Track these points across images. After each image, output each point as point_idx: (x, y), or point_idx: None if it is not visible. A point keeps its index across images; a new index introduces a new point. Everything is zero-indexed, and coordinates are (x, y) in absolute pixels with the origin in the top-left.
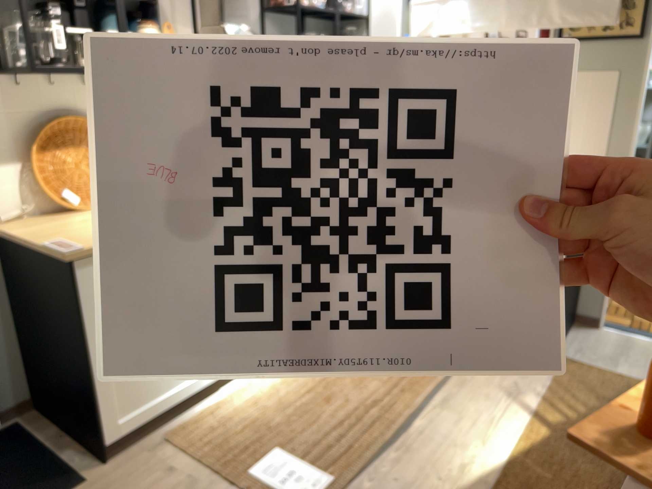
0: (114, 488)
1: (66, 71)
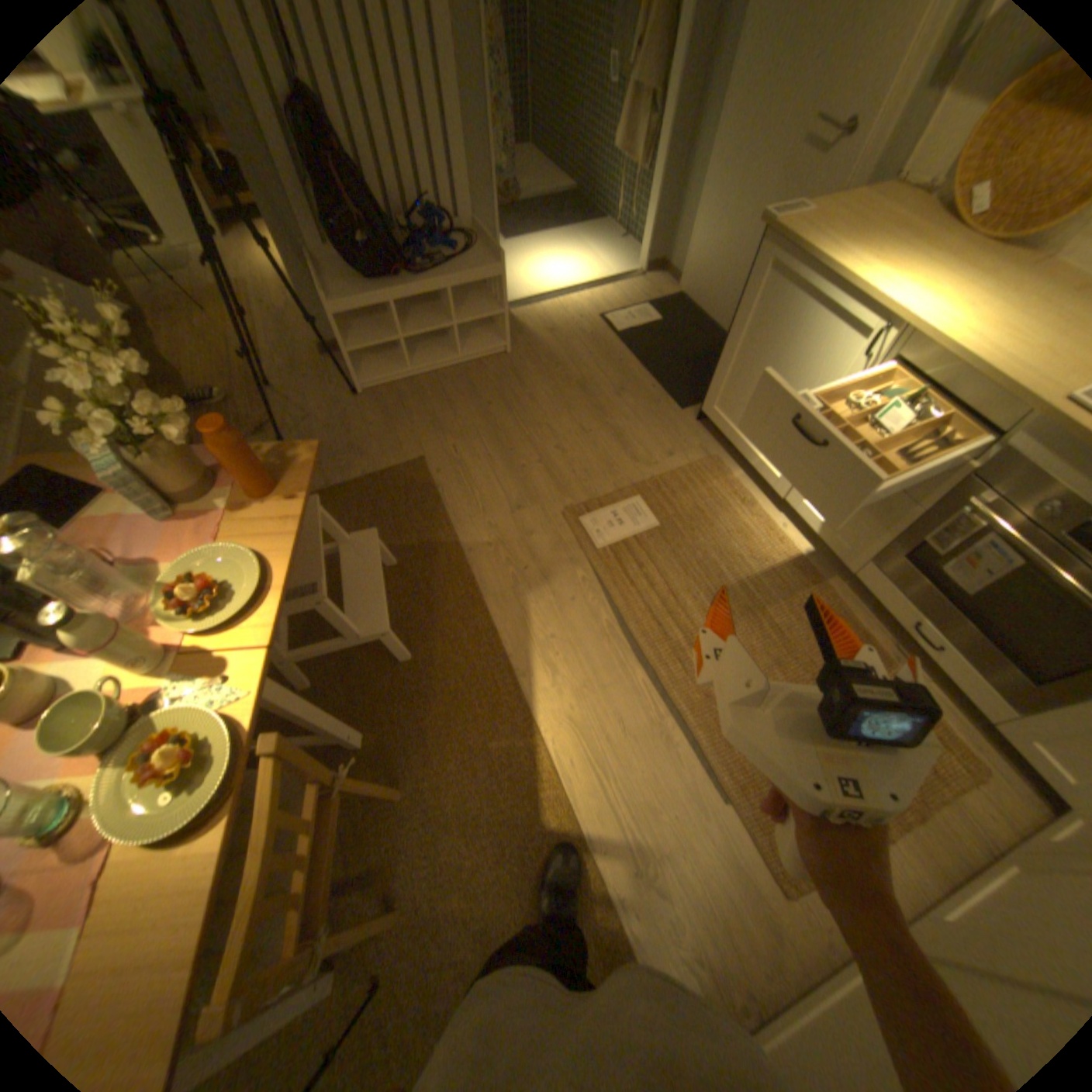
0: (667, 423)
1: None
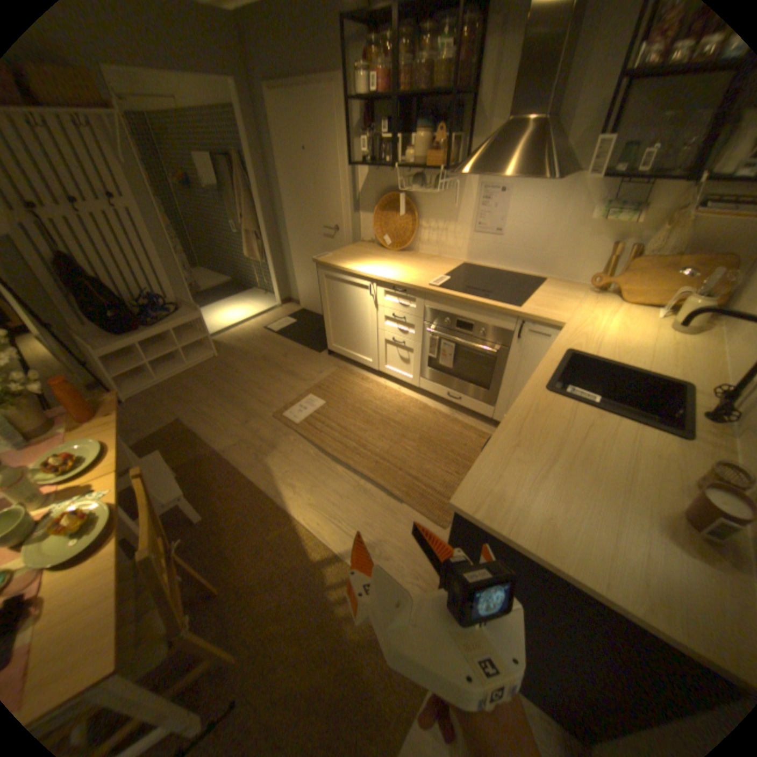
0: (314, 361)
1: (401, 163)
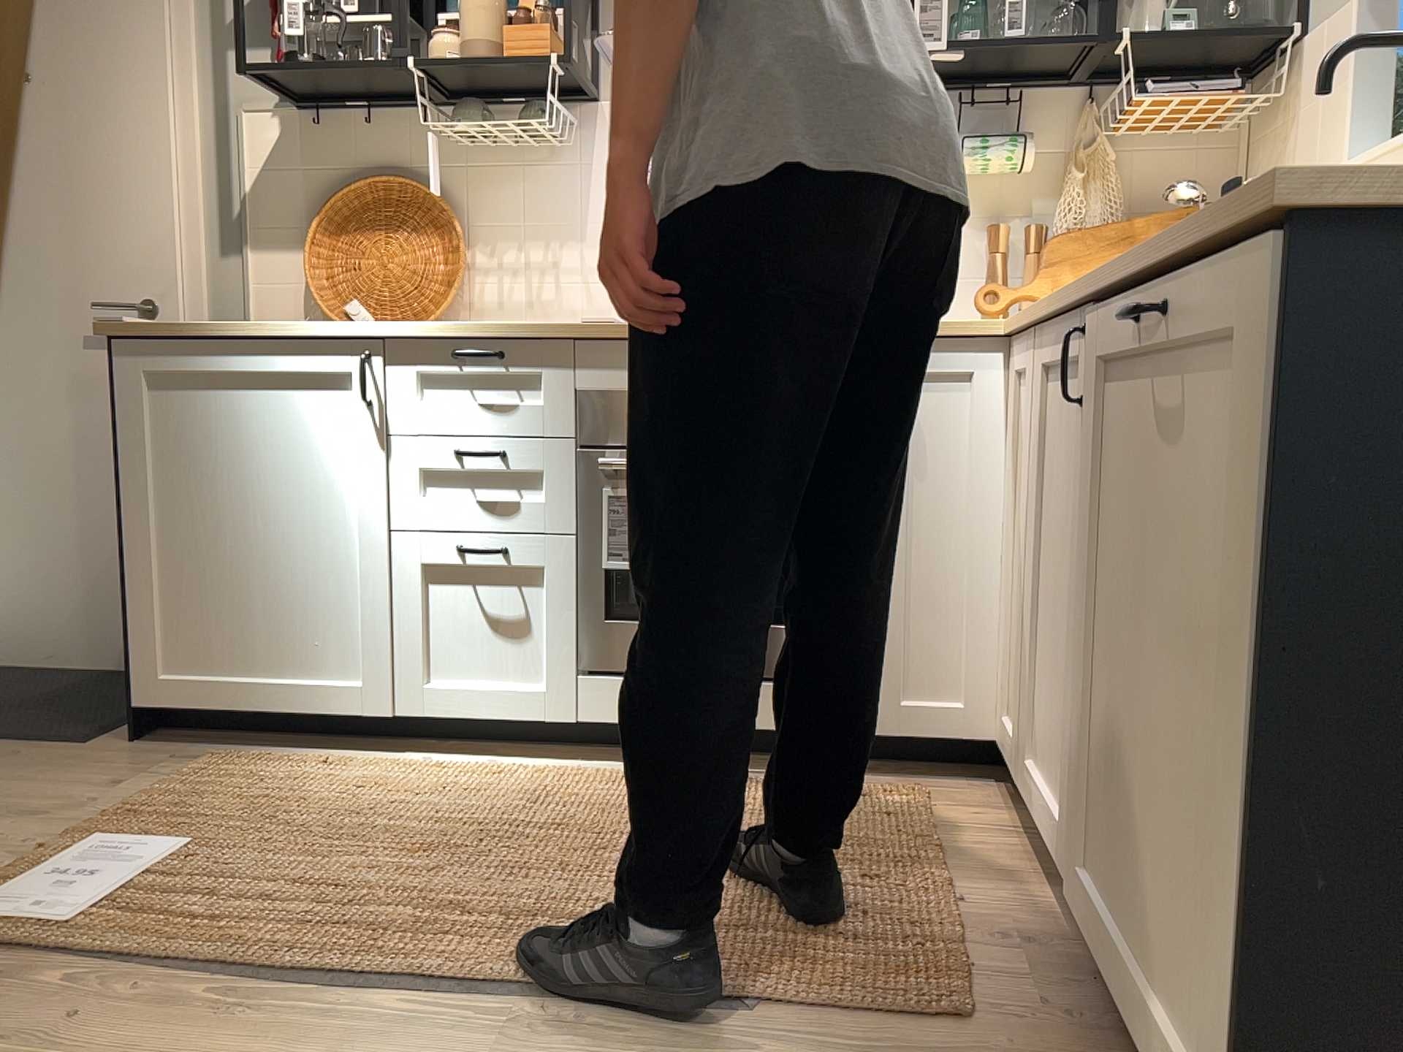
0: (65, 763)
1: (397, 100)
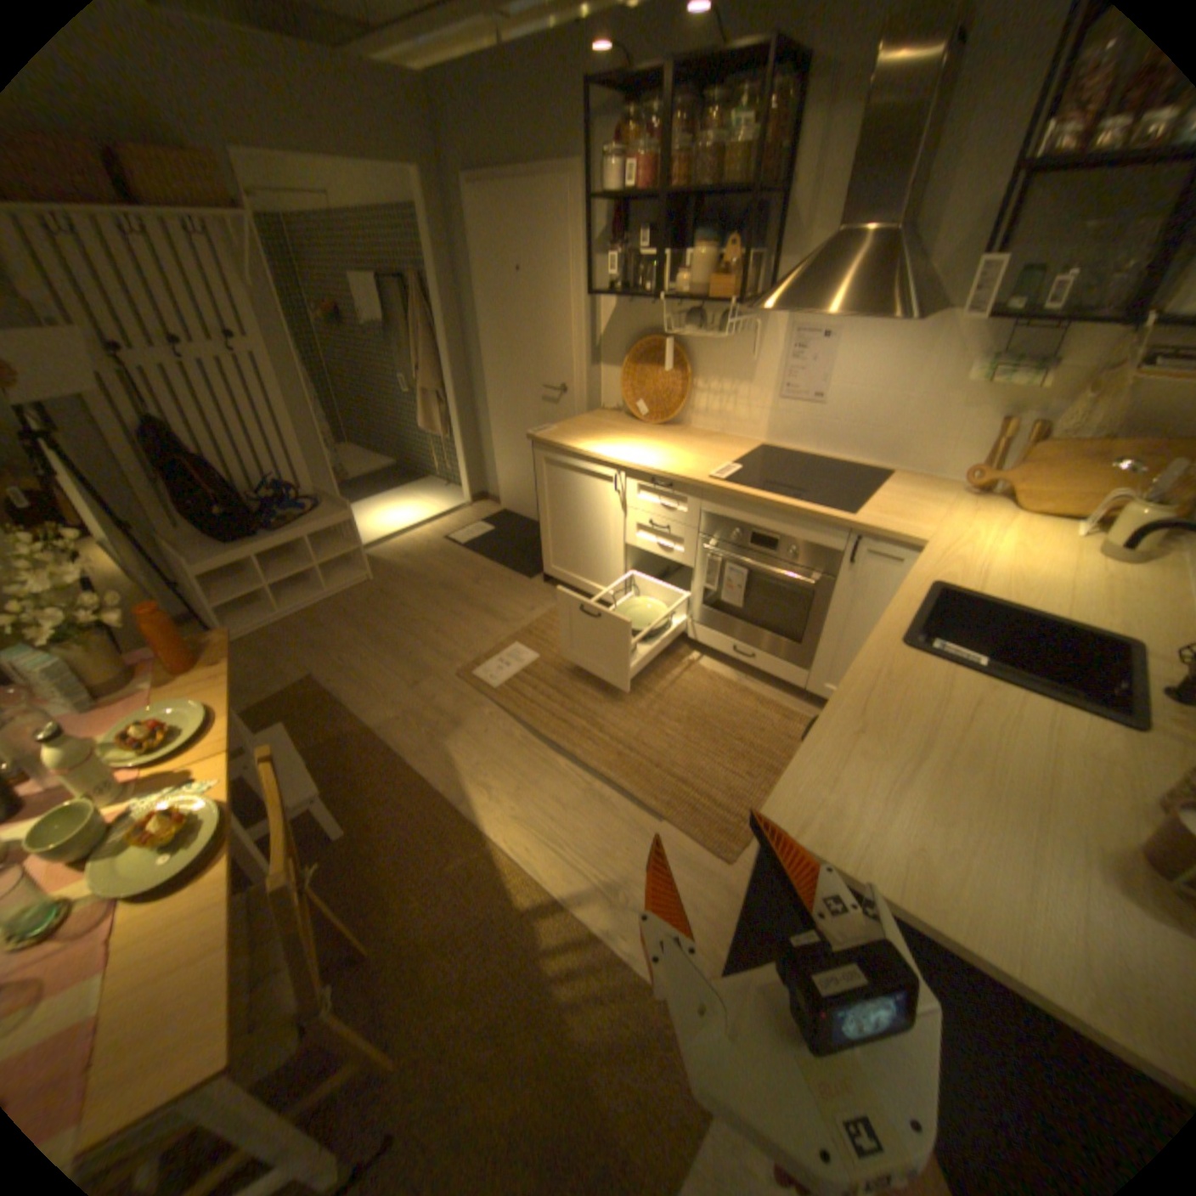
0: (522, 590)
1: (668, 292)
